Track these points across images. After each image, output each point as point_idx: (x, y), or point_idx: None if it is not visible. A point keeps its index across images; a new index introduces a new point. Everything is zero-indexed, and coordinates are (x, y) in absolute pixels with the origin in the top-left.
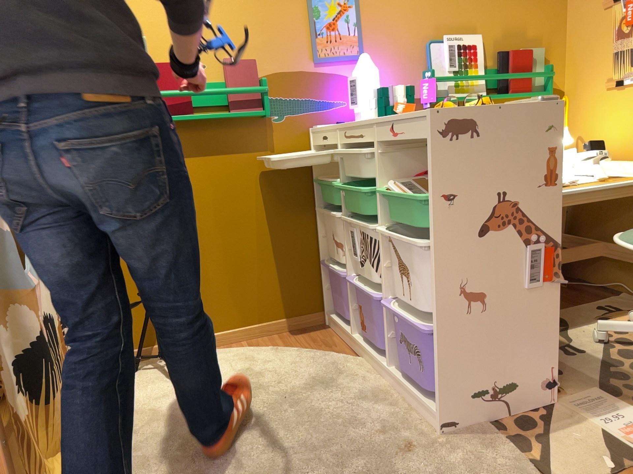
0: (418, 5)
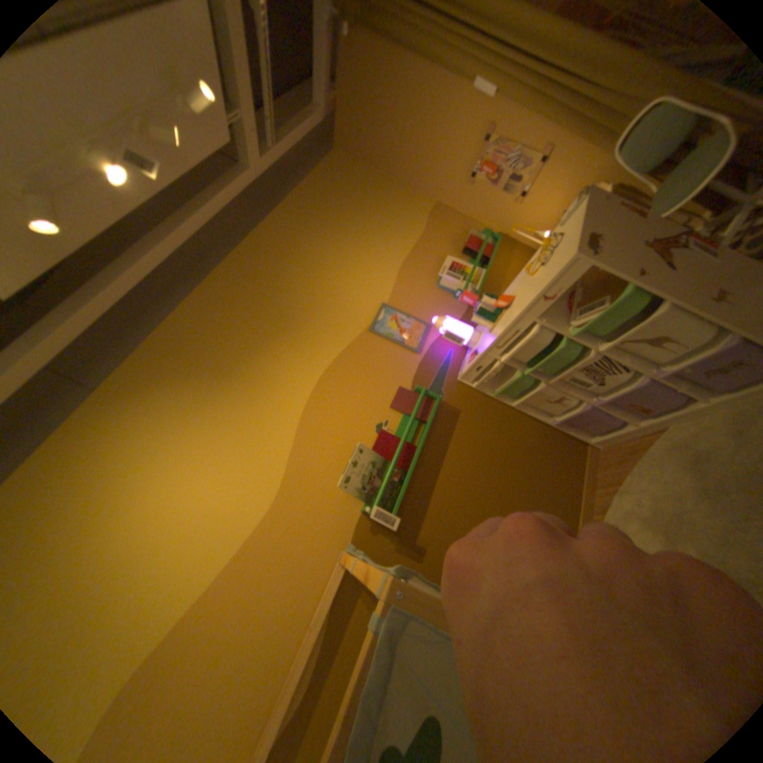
0: (413, 278)
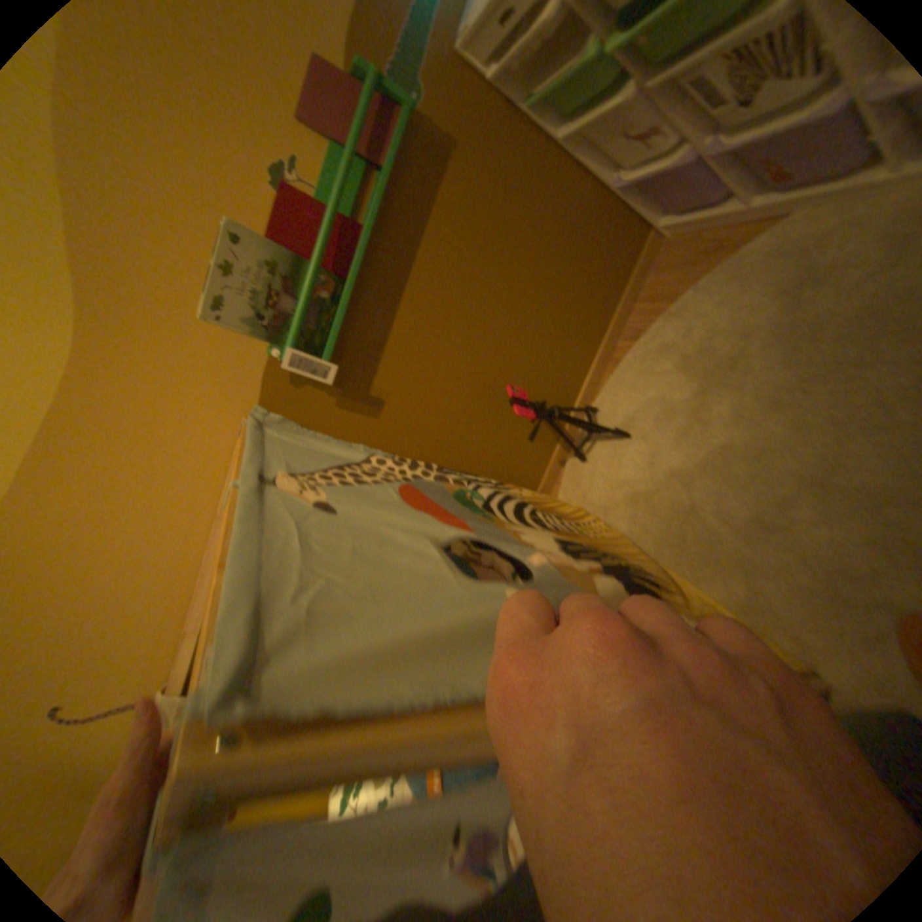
0: None
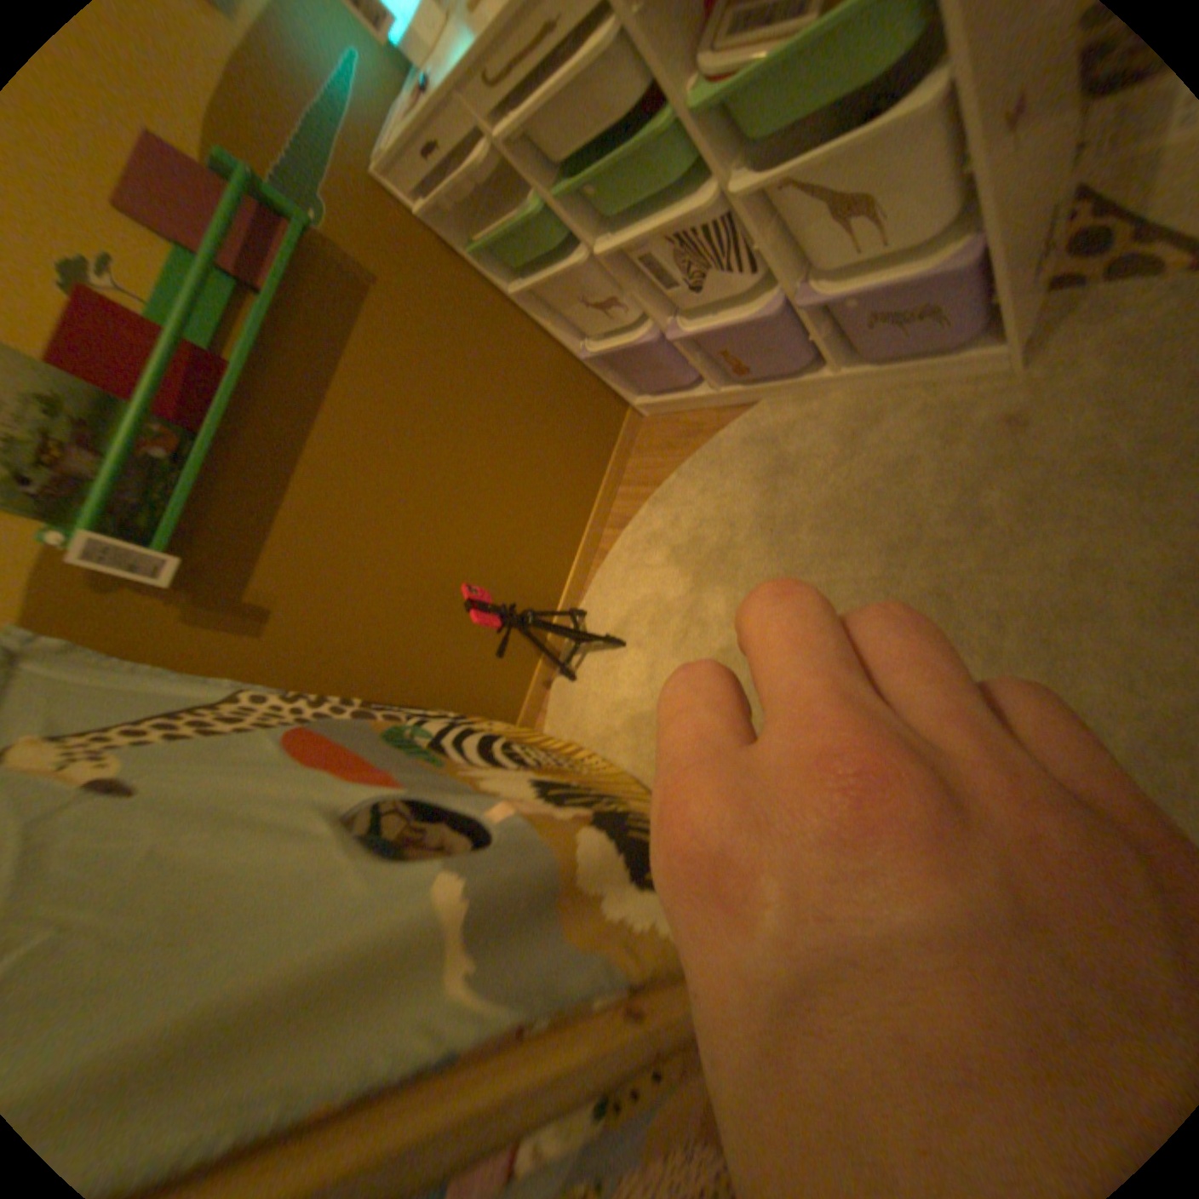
0: None
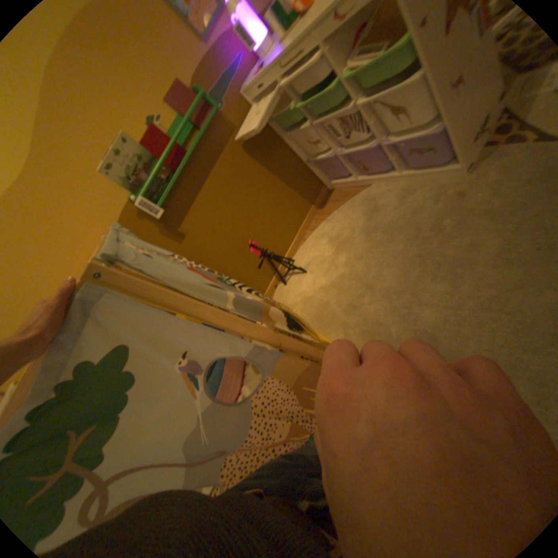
0: None
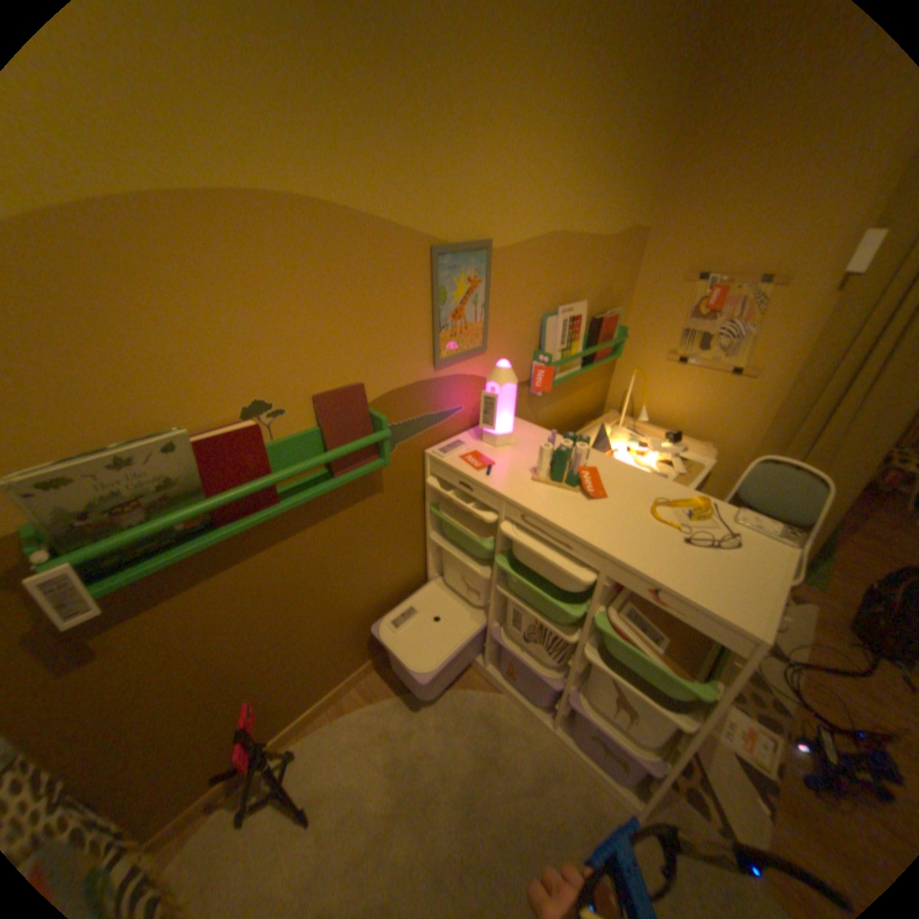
0: (544, 268)
